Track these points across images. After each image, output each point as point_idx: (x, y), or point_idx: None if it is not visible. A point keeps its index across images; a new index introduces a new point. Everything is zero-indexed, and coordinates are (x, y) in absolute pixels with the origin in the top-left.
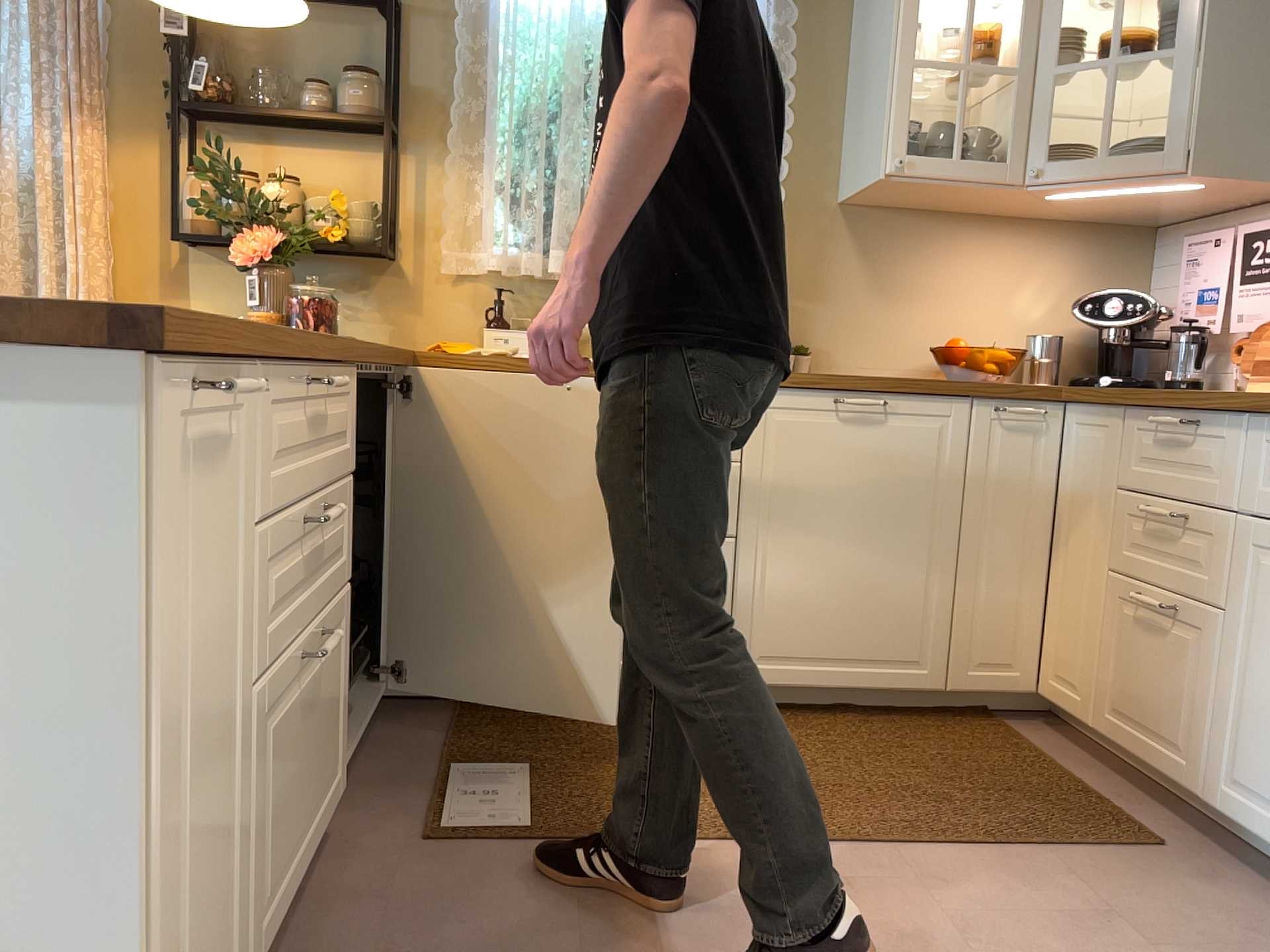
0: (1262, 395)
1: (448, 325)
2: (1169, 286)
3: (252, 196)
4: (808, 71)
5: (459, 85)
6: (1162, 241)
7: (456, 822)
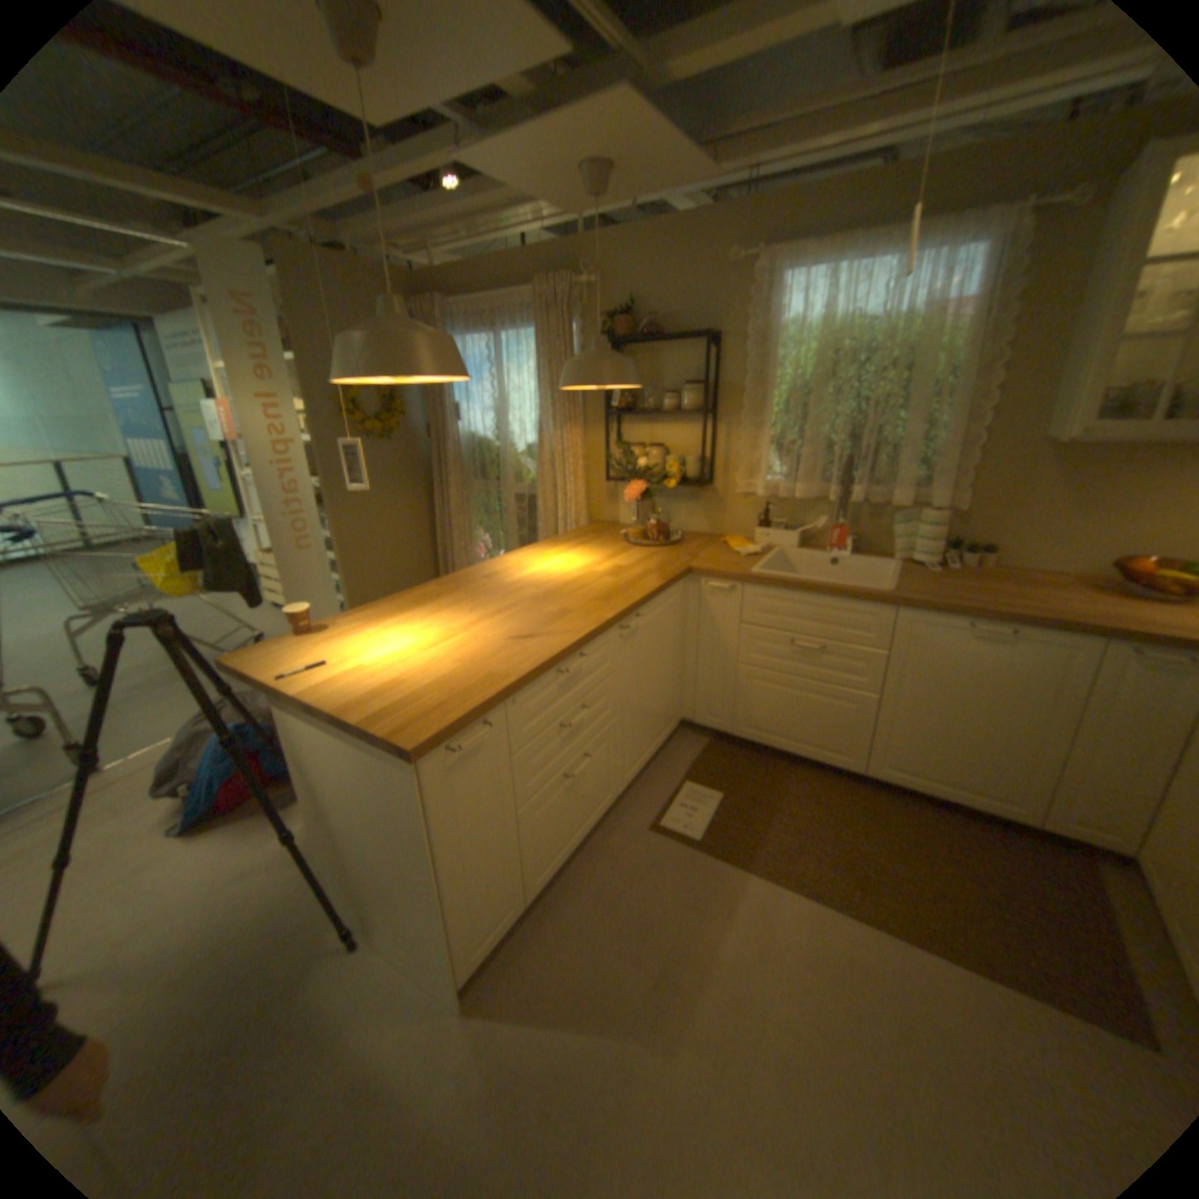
0: None
1: (739, 520)
2: None
3: (633, 463)
4: (1032, 327)
5: (748, 380)
6: None
7: (670, 823)
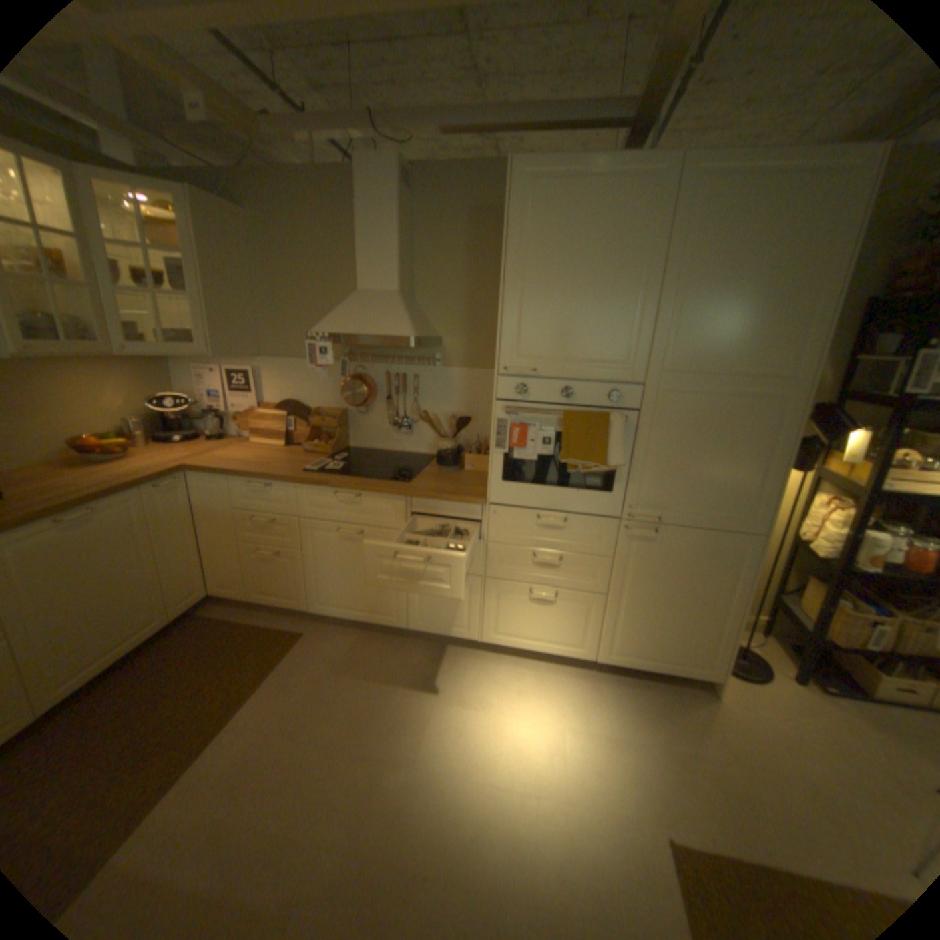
0: (294, 473)
1: None
2: (183, 383)
3: None
4: None
5: None
6: (170, 360)
7: None
